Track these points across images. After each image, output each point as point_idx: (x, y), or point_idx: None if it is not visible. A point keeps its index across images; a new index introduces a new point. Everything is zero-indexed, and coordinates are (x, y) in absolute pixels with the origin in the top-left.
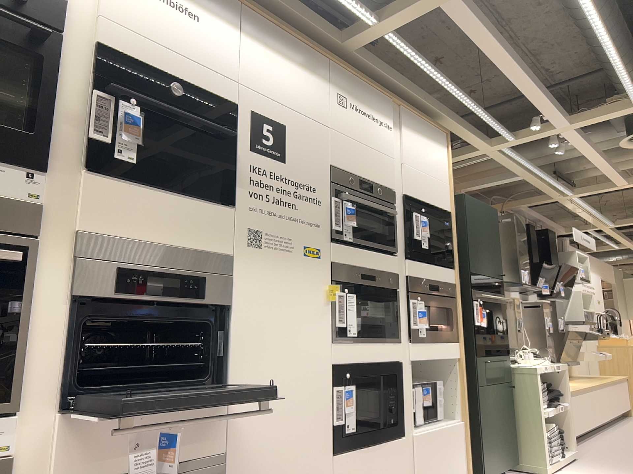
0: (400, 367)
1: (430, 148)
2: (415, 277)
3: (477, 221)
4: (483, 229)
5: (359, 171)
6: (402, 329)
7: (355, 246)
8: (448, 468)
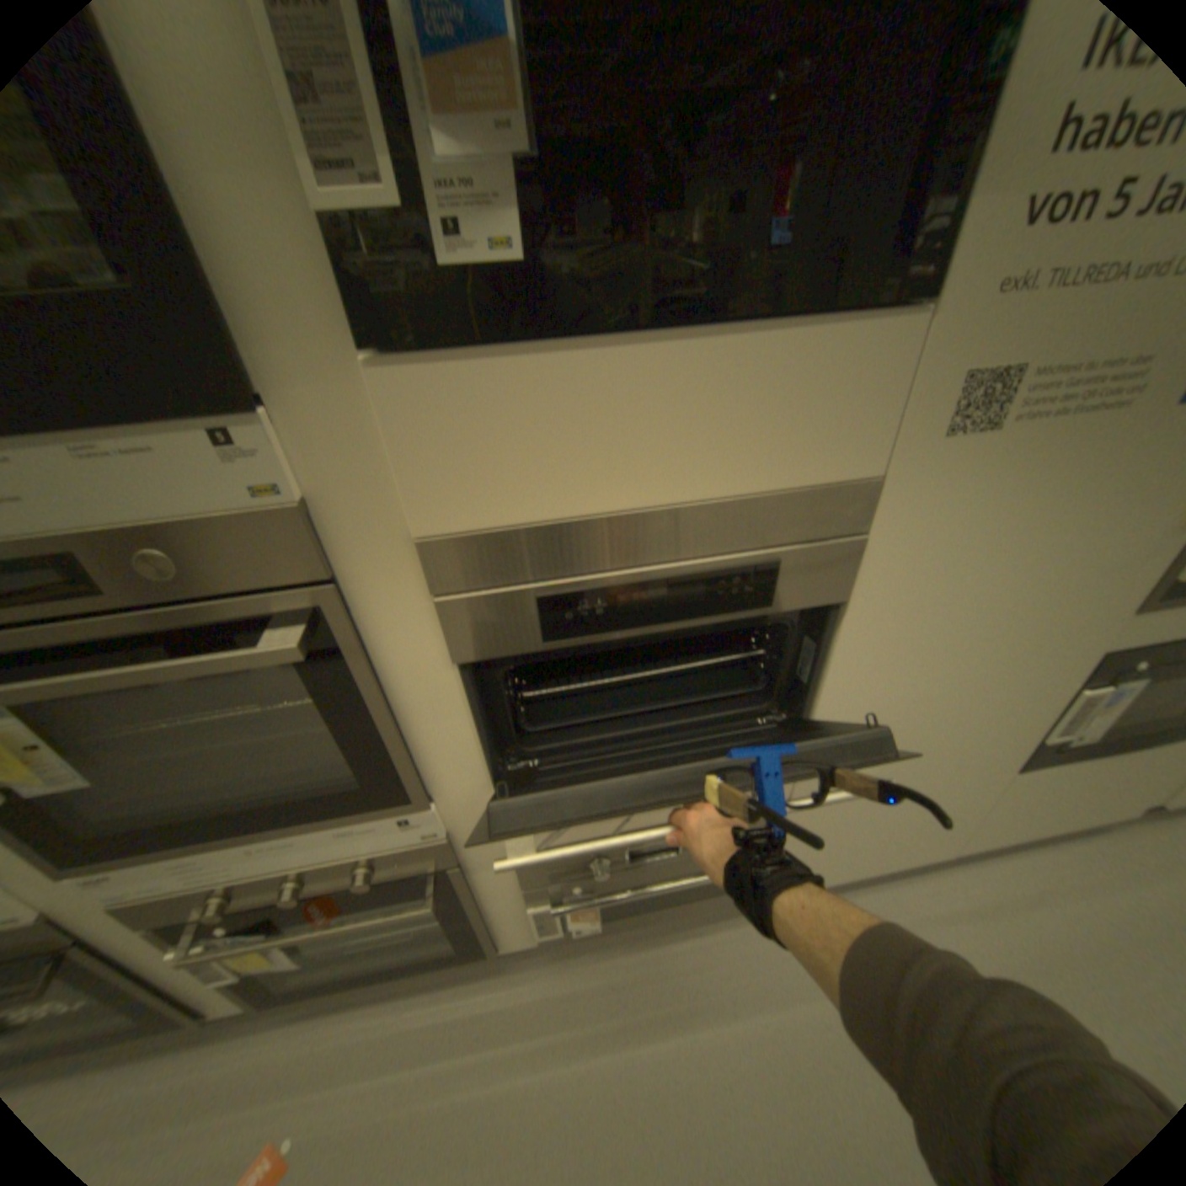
0: None
1: None
2: None
3: None
4: None
5: None
6: None
7: None
8: None
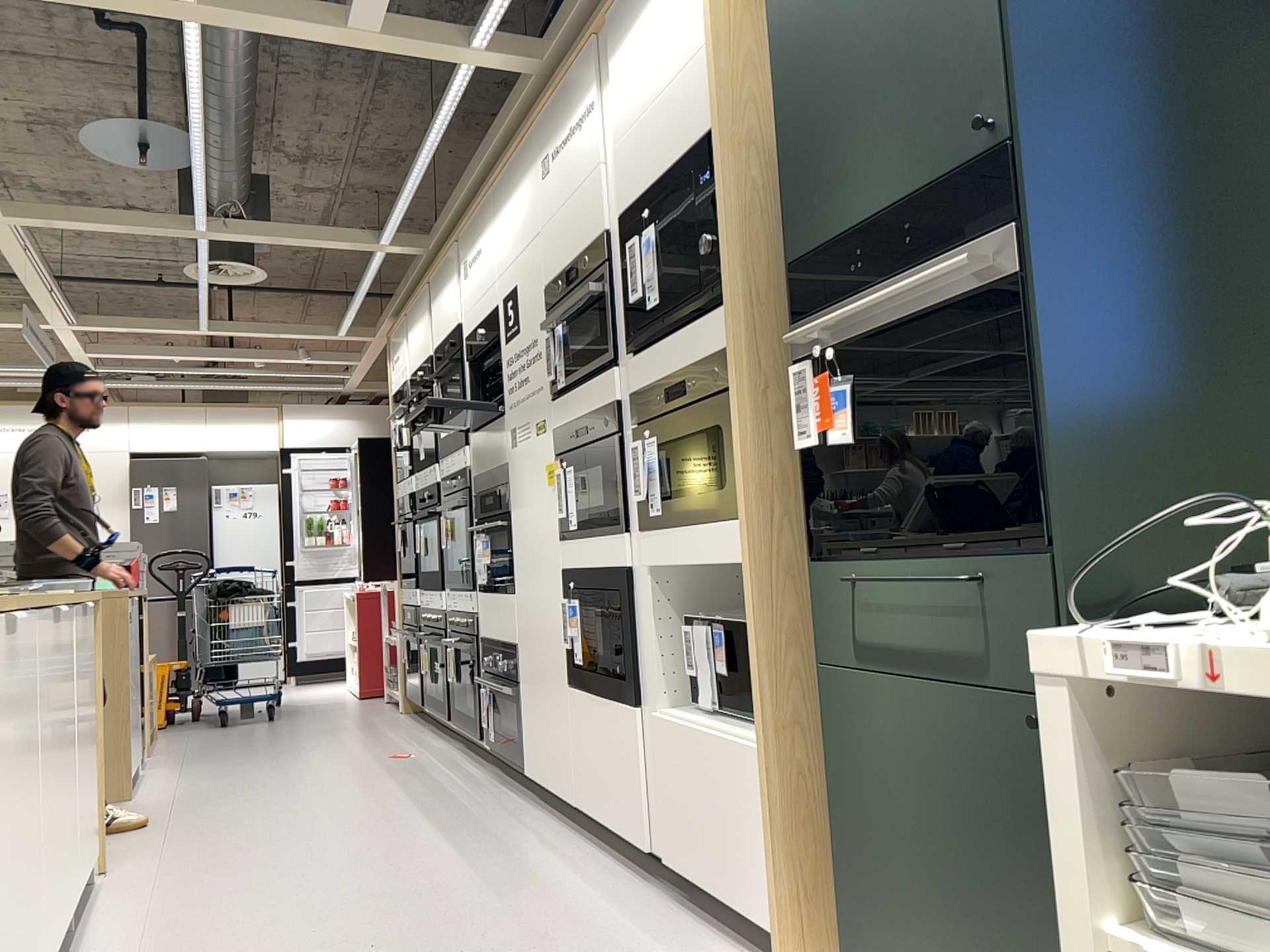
0: (627, 580)
1: (662, 6)
2: (646, 387)
3: (834, 8)
4: (873, 1)
5: (566, 259)
6: (638, 506)
7: (577, 386)
8: (724, 837)
